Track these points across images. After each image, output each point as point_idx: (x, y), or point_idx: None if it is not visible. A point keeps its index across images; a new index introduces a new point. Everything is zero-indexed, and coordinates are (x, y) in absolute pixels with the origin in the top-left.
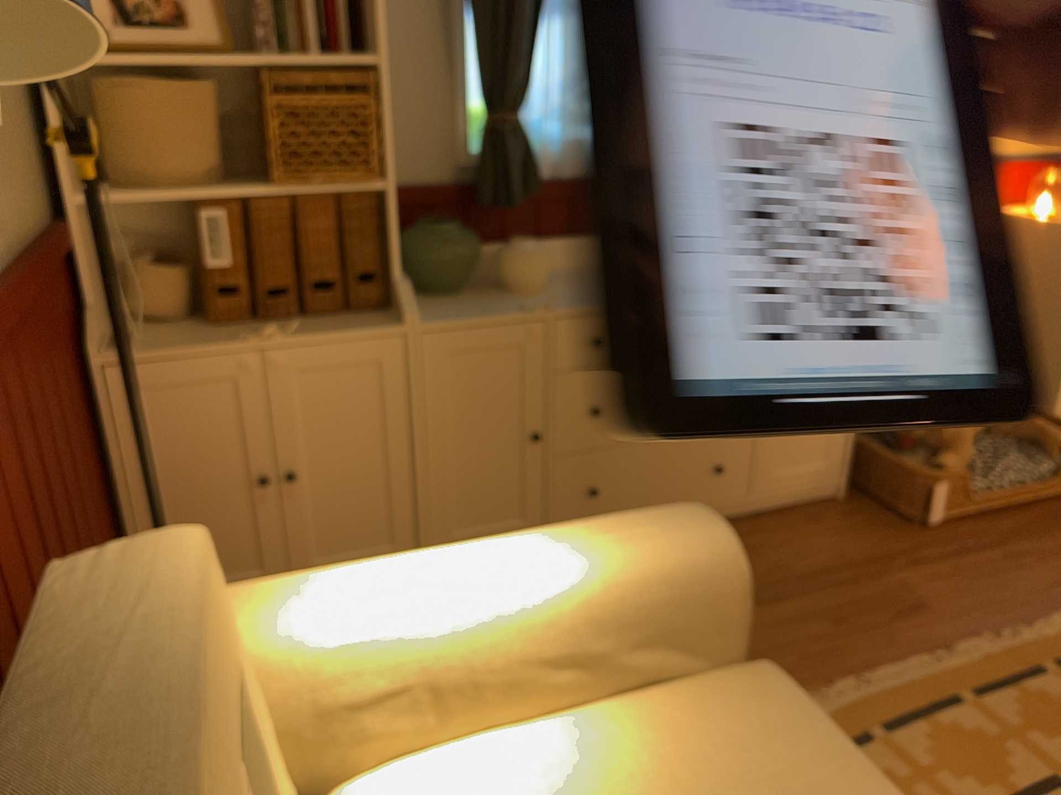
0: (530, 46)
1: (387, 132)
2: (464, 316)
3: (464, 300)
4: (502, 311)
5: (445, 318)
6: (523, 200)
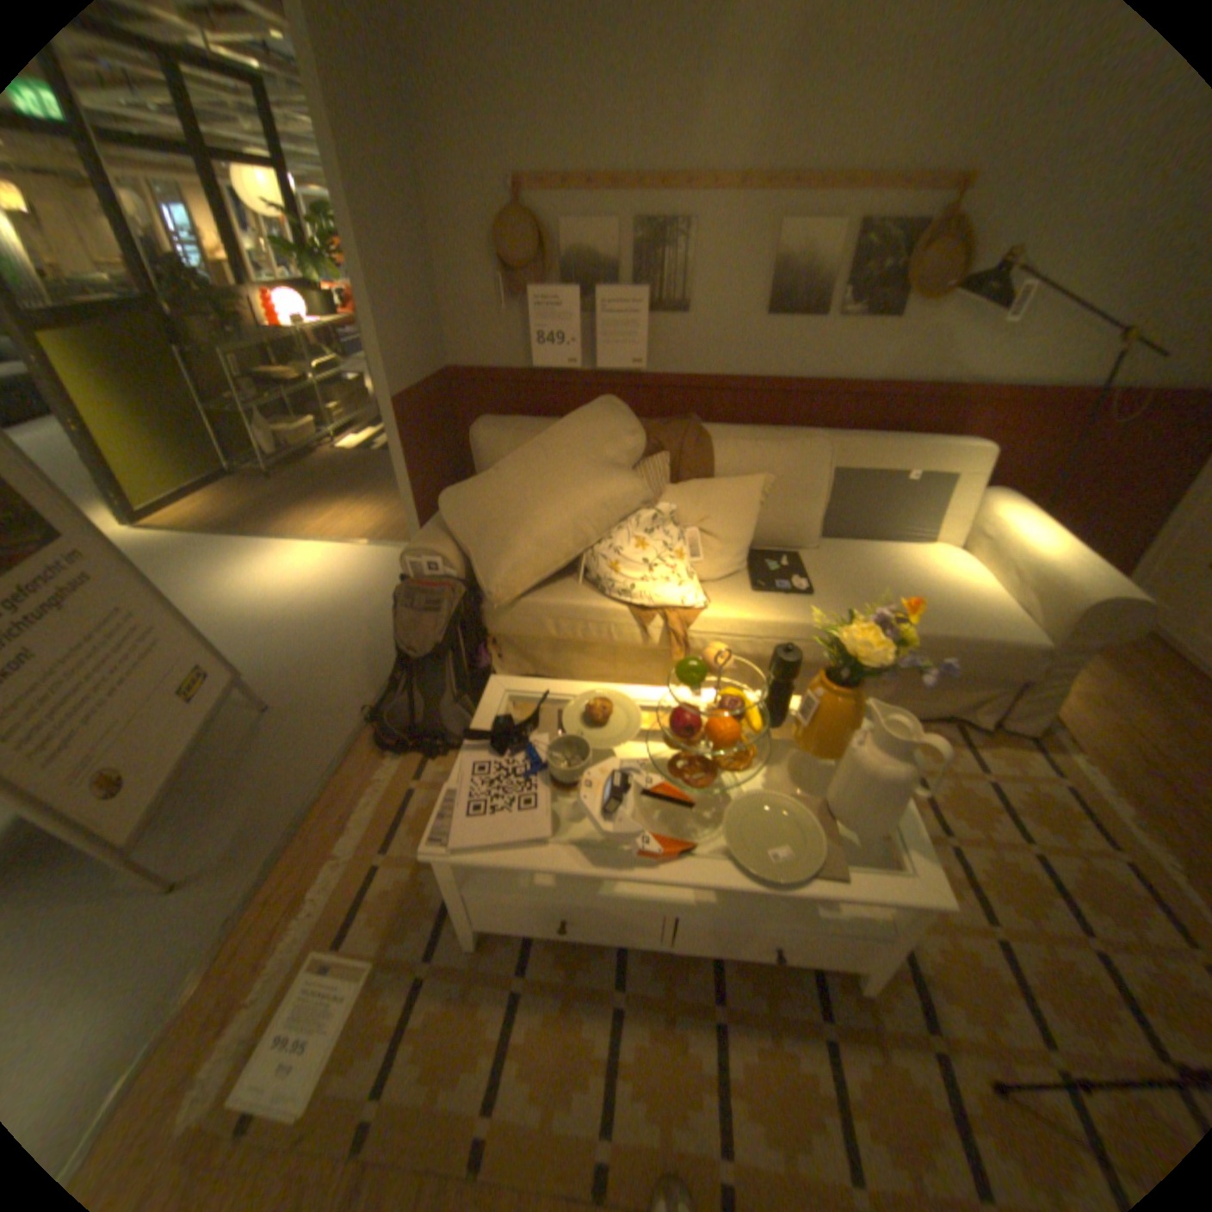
0: None
1: None
2: None
3: None
4: None
5: None
6: None
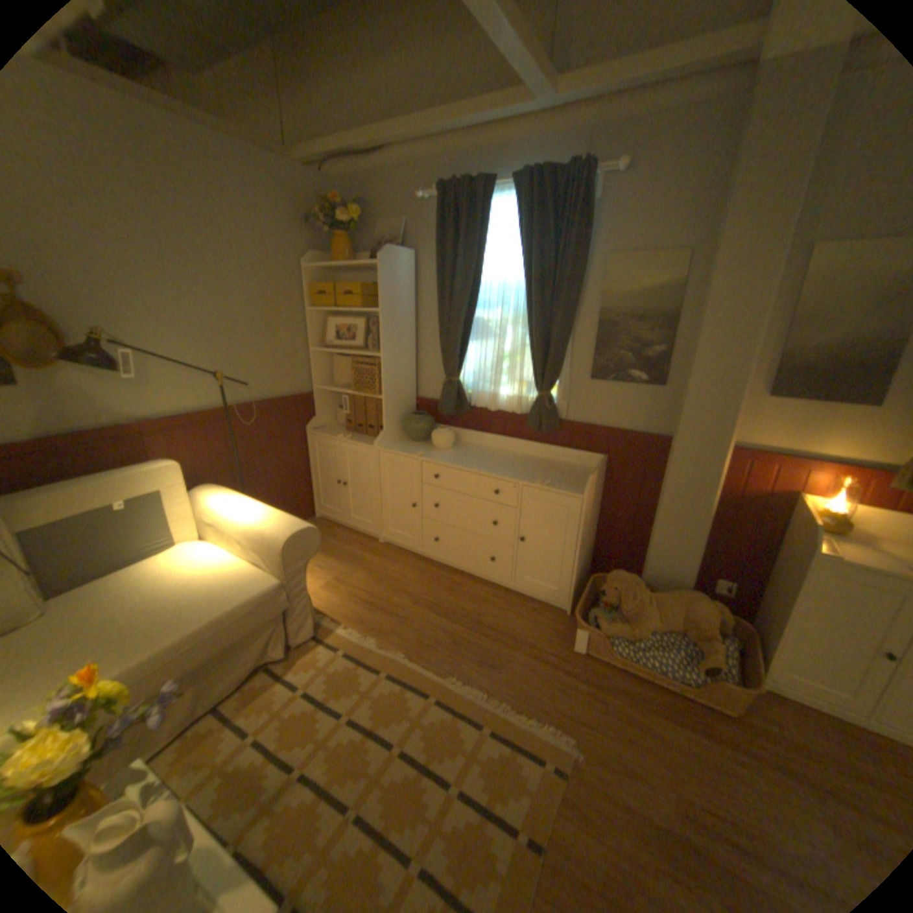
0: (461, 352)
1: (383, 379)
2: (397, 450)
3: (416, 445)
4: (410, 452)
5: (391, 448)
6: (451, 412)
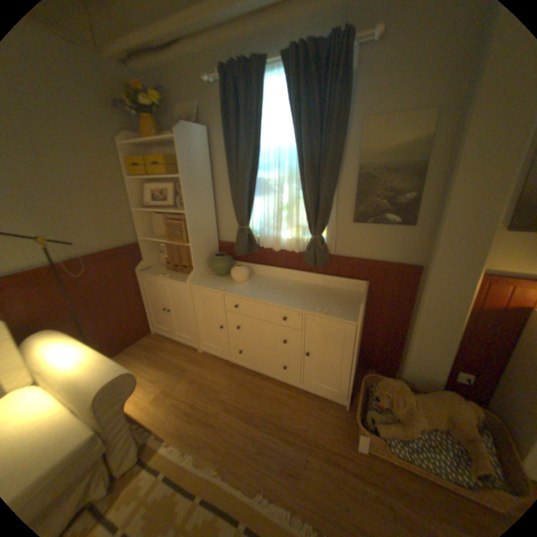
0: (249, 205)
1: (188, 230)
2: (204, 285)
3: (220, 279)
4: (214, 287)
5: (200, 284)
6: (244, 253)
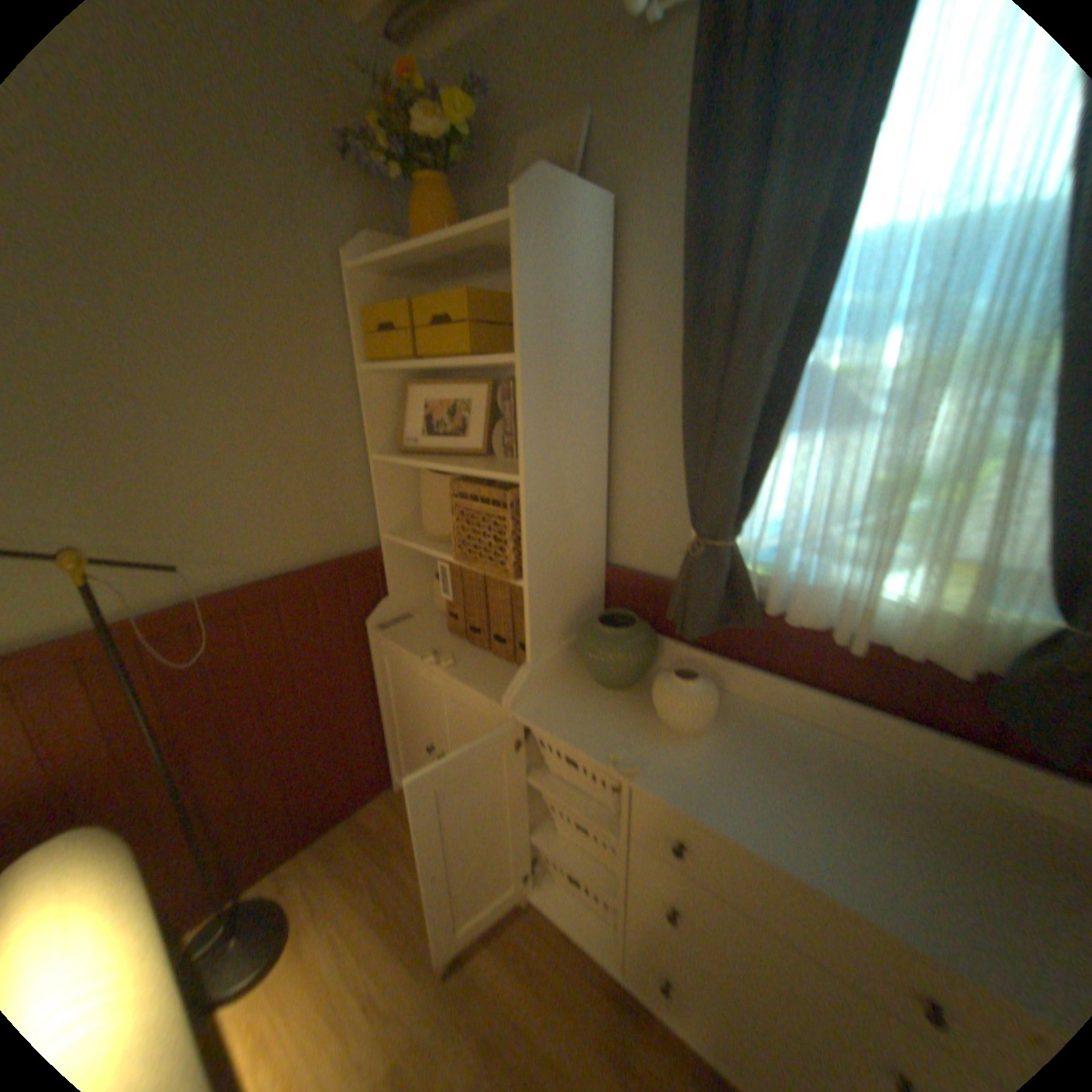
0: (758, 466)
1: (529, 541)
2: (564, 726)
3: (612, 702)
4: (598, 743)
5: (548, 718)
6: (713, 631)
